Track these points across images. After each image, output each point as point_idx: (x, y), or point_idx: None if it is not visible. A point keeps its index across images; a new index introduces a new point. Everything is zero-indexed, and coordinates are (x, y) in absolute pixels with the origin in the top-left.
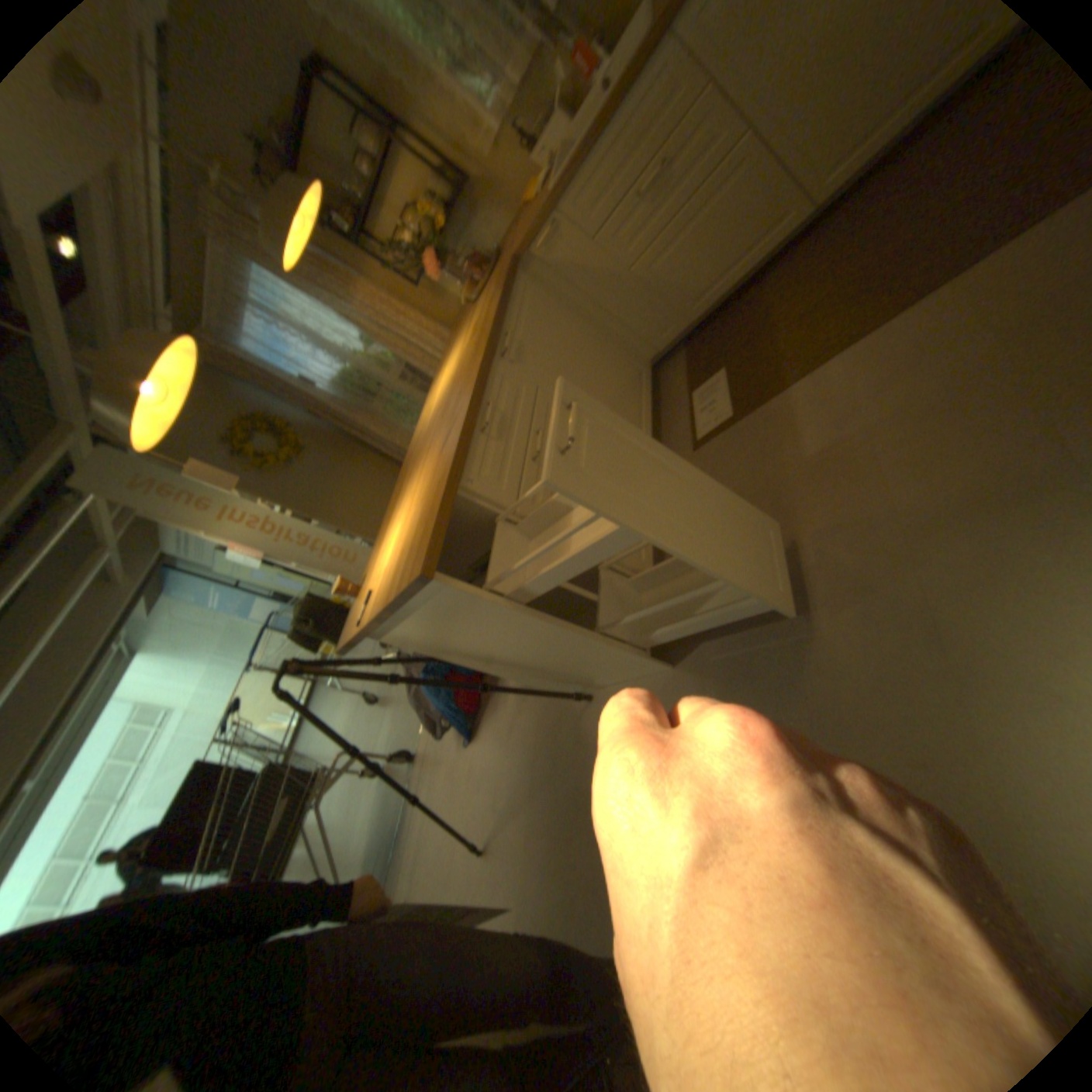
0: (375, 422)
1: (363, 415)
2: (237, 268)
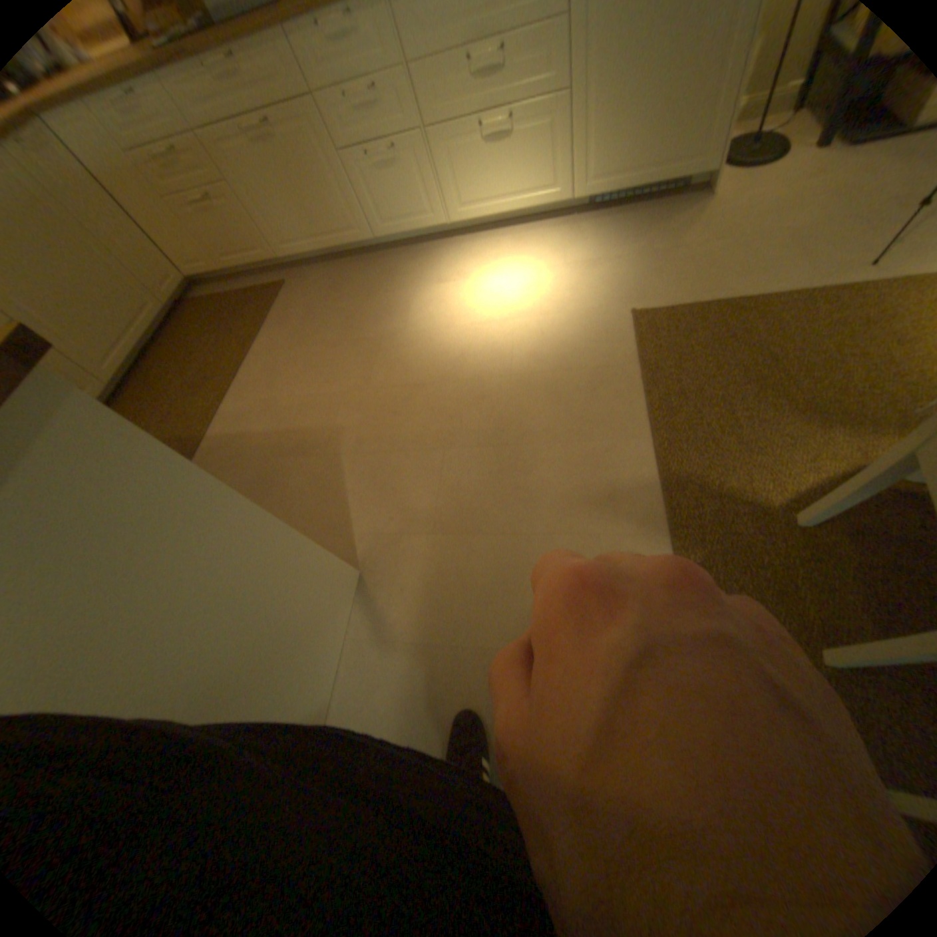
0: None
1: None
2: None
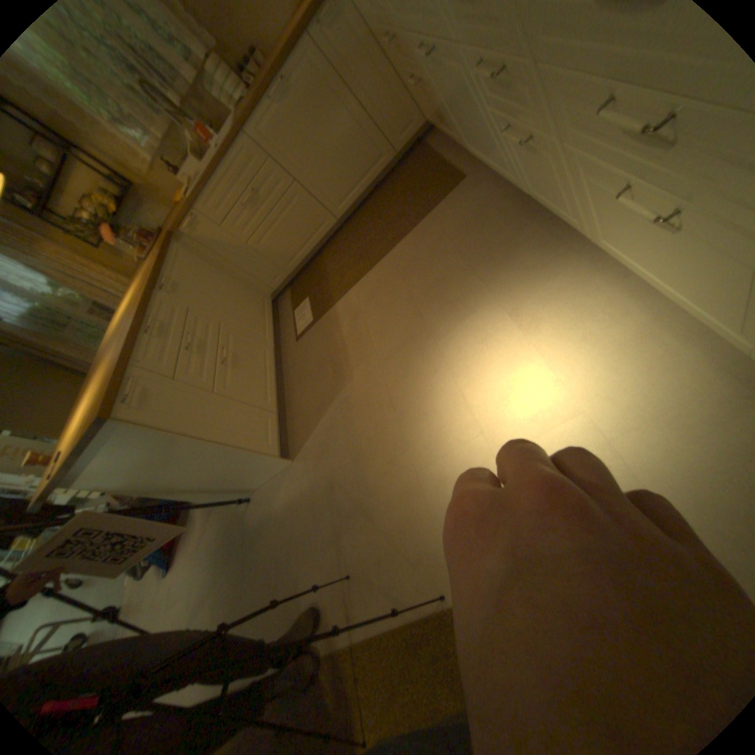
0: (68, 347)
1: (55, 343)
2: None
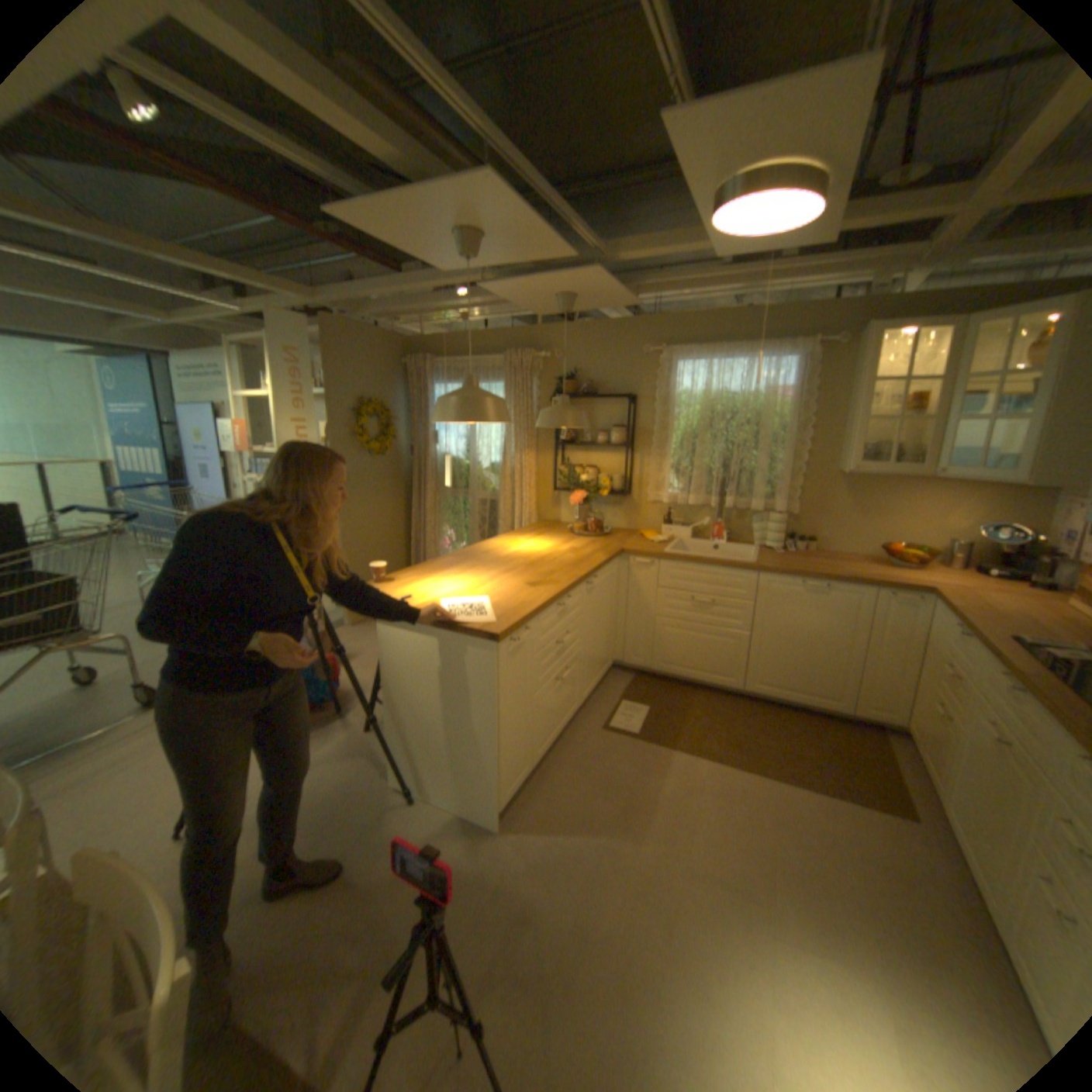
0: (431, 497)
1: (432, 486)
2: (488, 375)
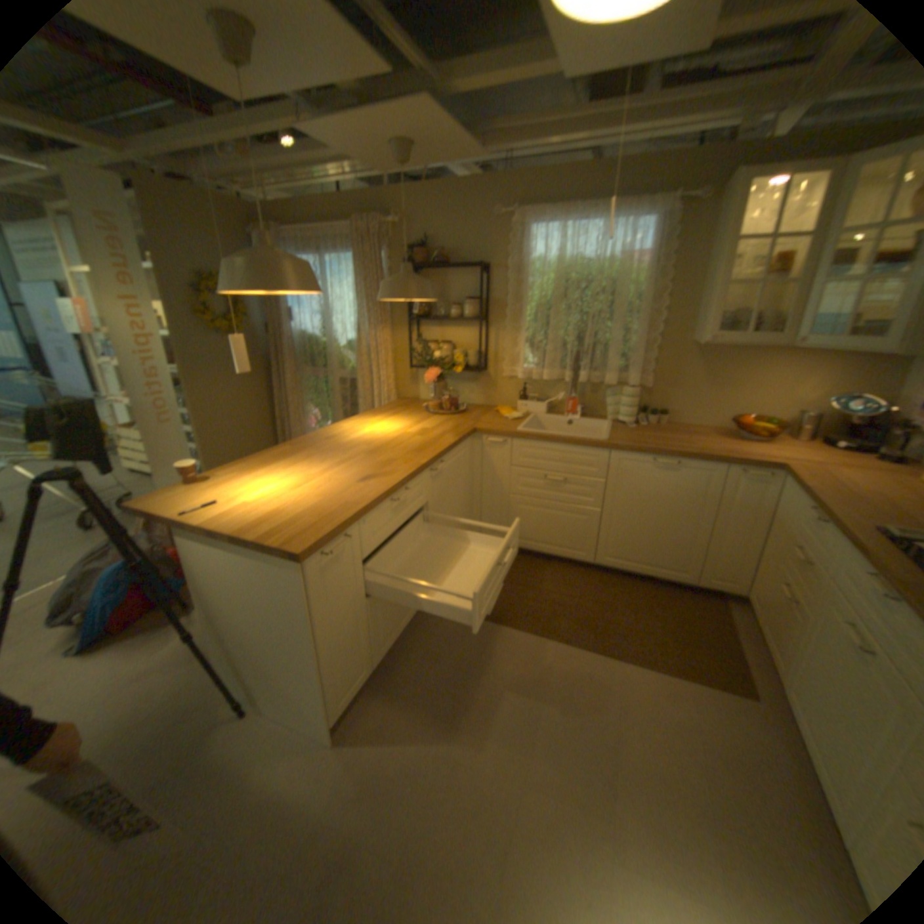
0: (293, 376)
1: (292, 365)
2: (337, 244)
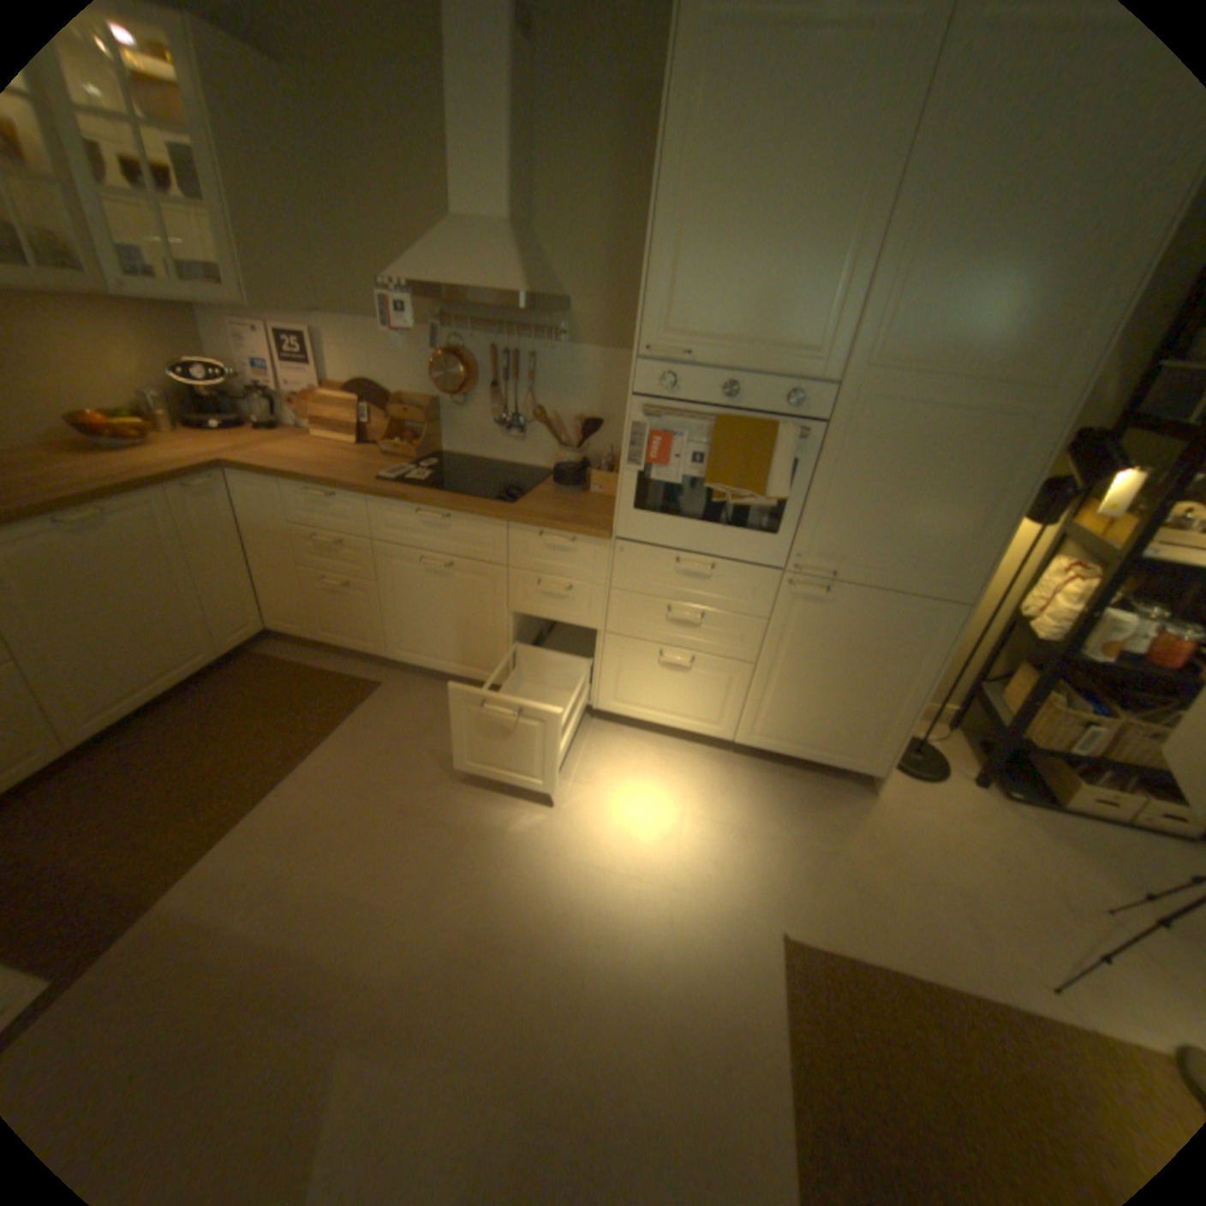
0: None
1: None
2: None
